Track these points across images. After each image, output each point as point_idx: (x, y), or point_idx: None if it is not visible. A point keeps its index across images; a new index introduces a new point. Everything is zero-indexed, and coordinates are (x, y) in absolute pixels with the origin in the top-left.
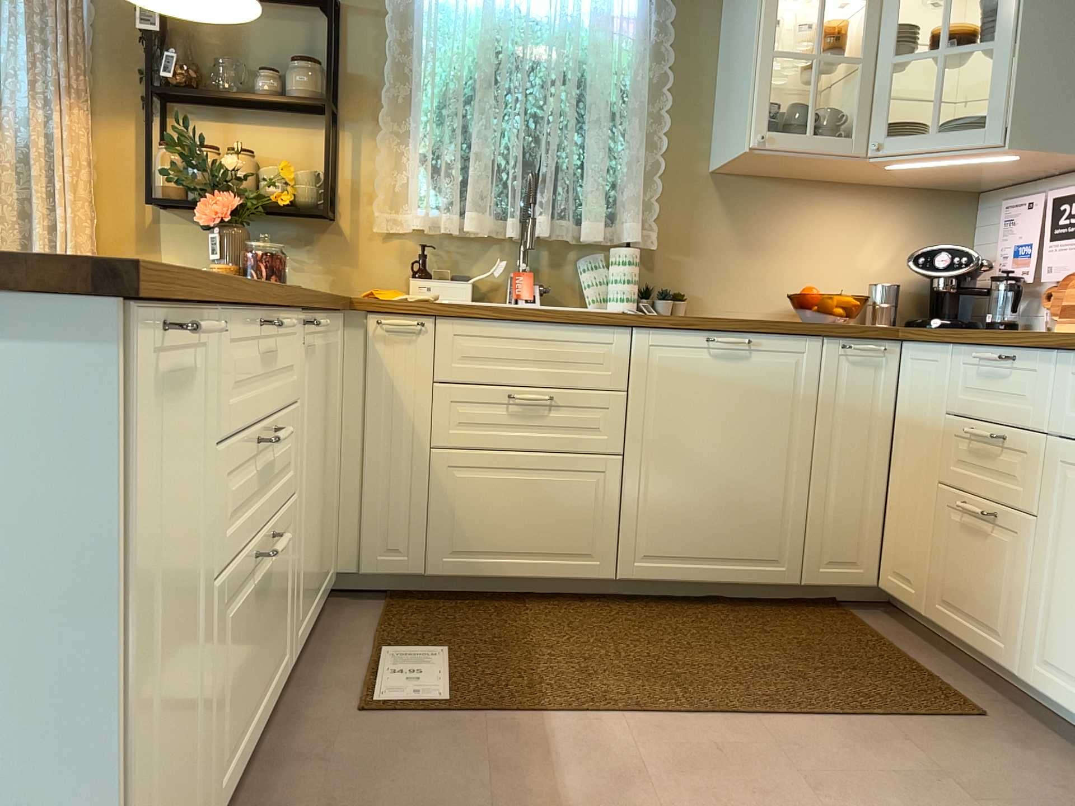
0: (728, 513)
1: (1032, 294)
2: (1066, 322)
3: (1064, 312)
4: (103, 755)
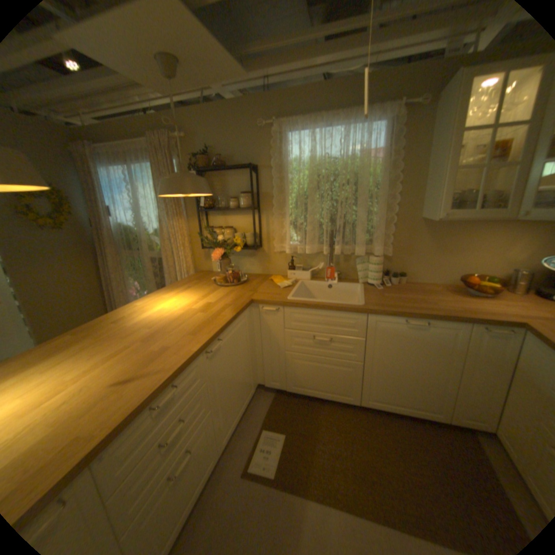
0: (413, 391)
1: None
2: None
3: None
4: None
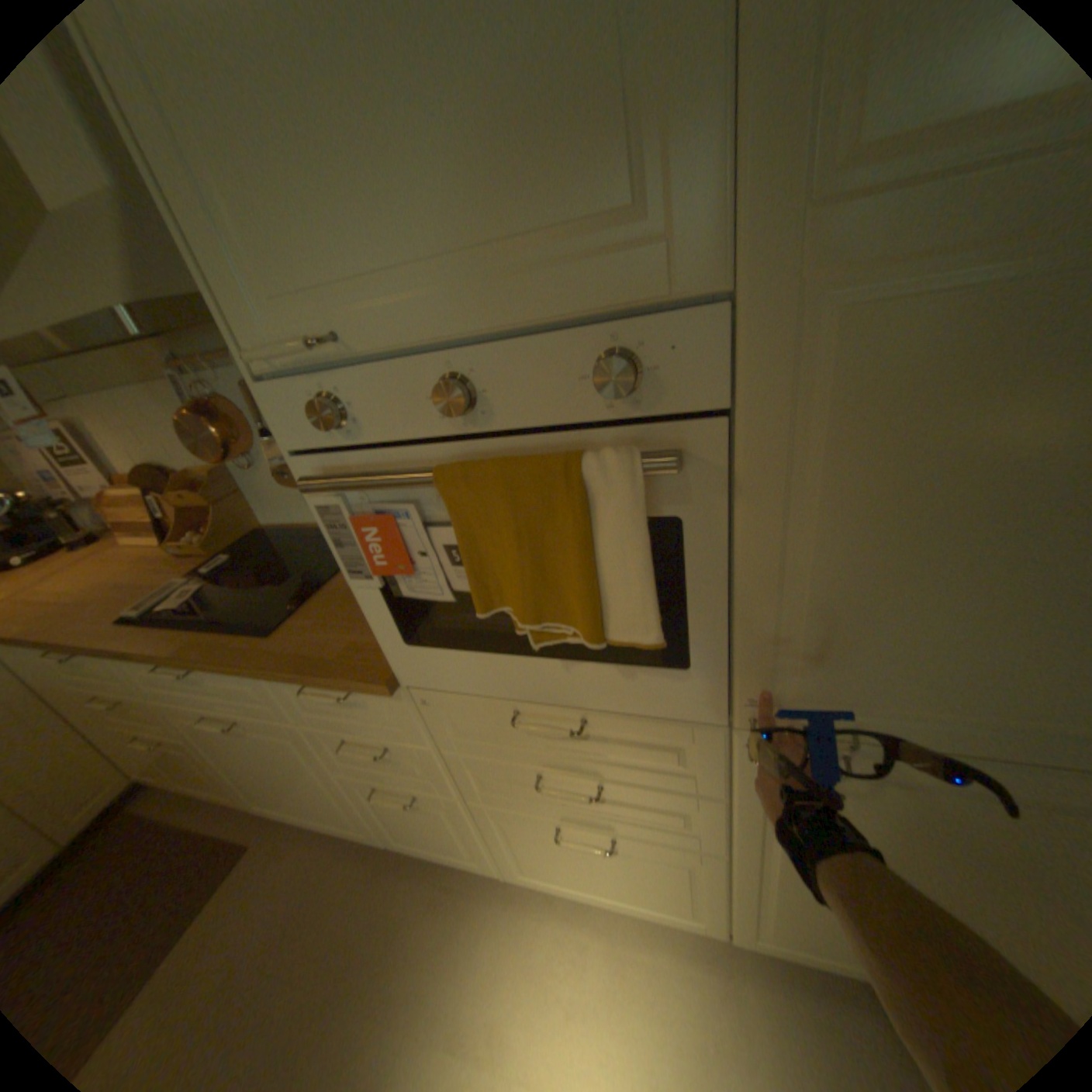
0: None
1: (85, 502)
2: (120, 537)
3: (113, 529)
4: None
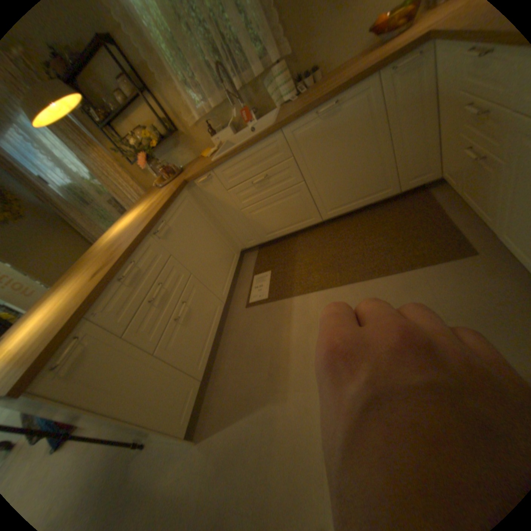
0: (357, 180)
1: None
2: None
3: None
4: (135, 423)
